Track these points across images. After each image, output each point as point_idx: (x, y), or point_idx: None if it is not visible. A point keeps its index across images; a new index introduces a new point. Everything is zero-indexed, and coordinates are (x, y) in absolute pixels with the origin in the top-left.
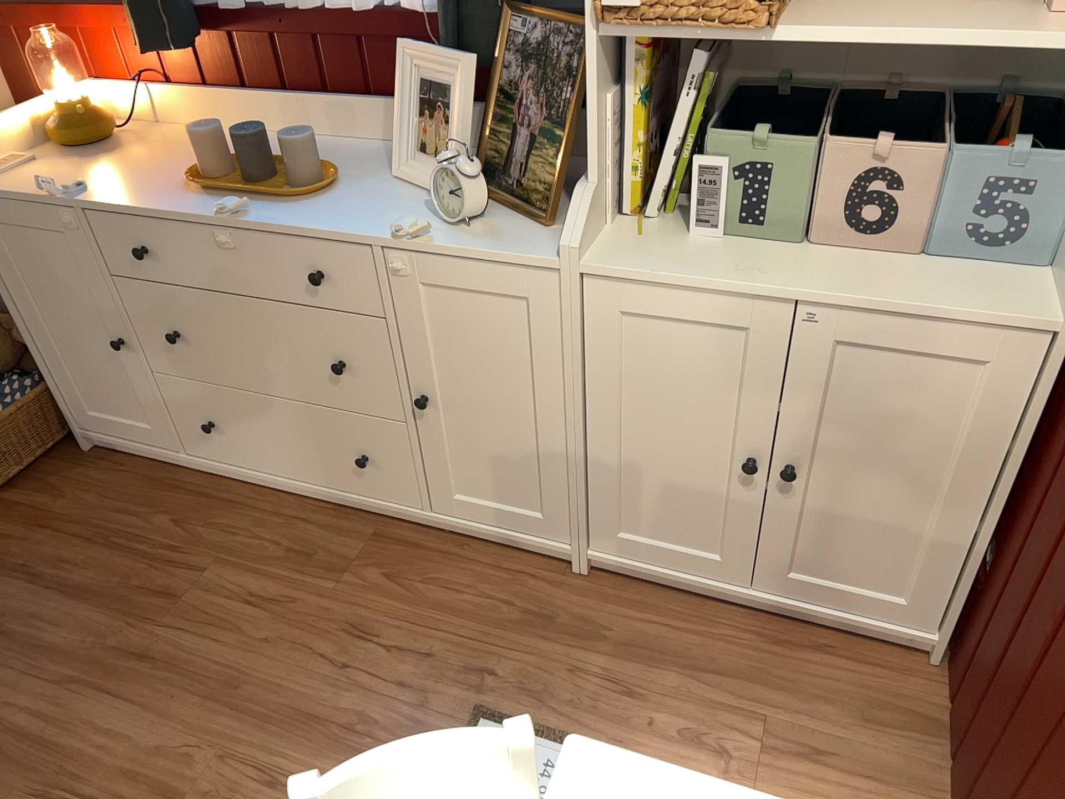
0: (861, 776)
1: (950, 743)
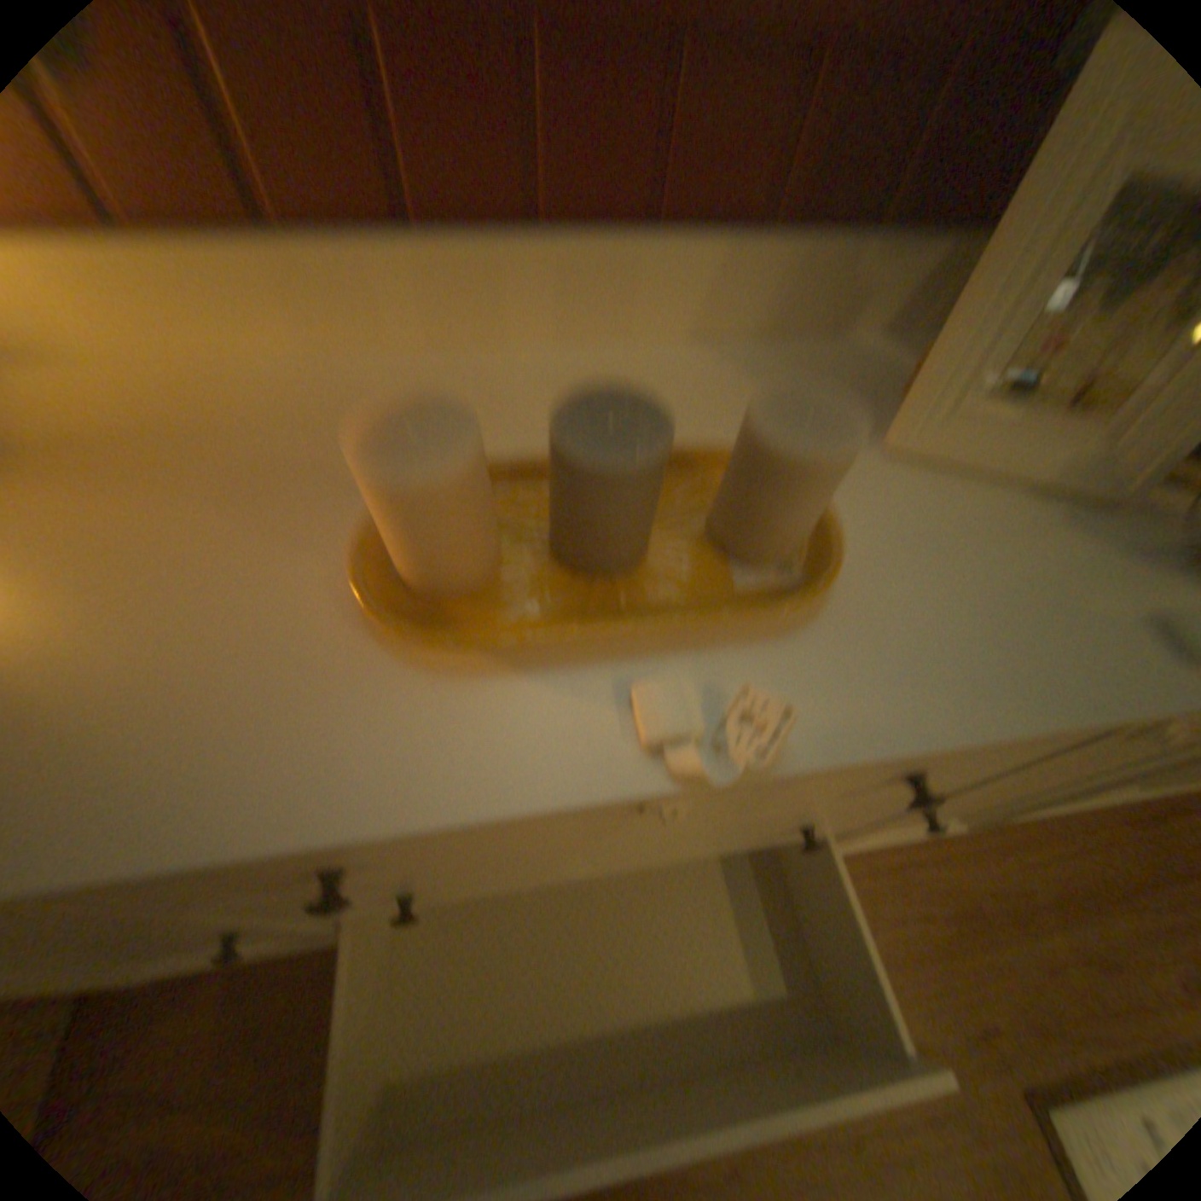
0: None
1: None
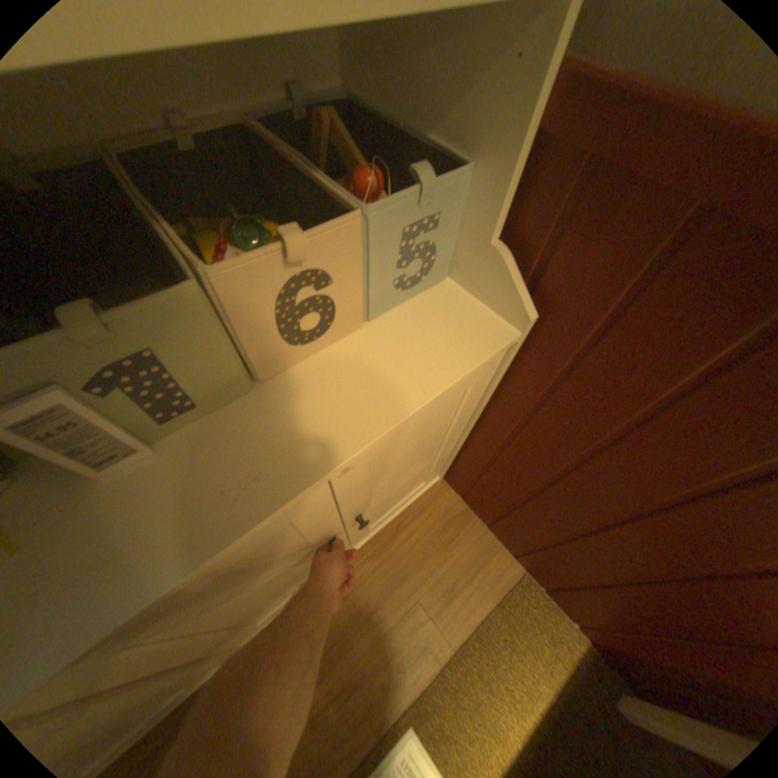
0: (472, 580)
1: (477, 518)
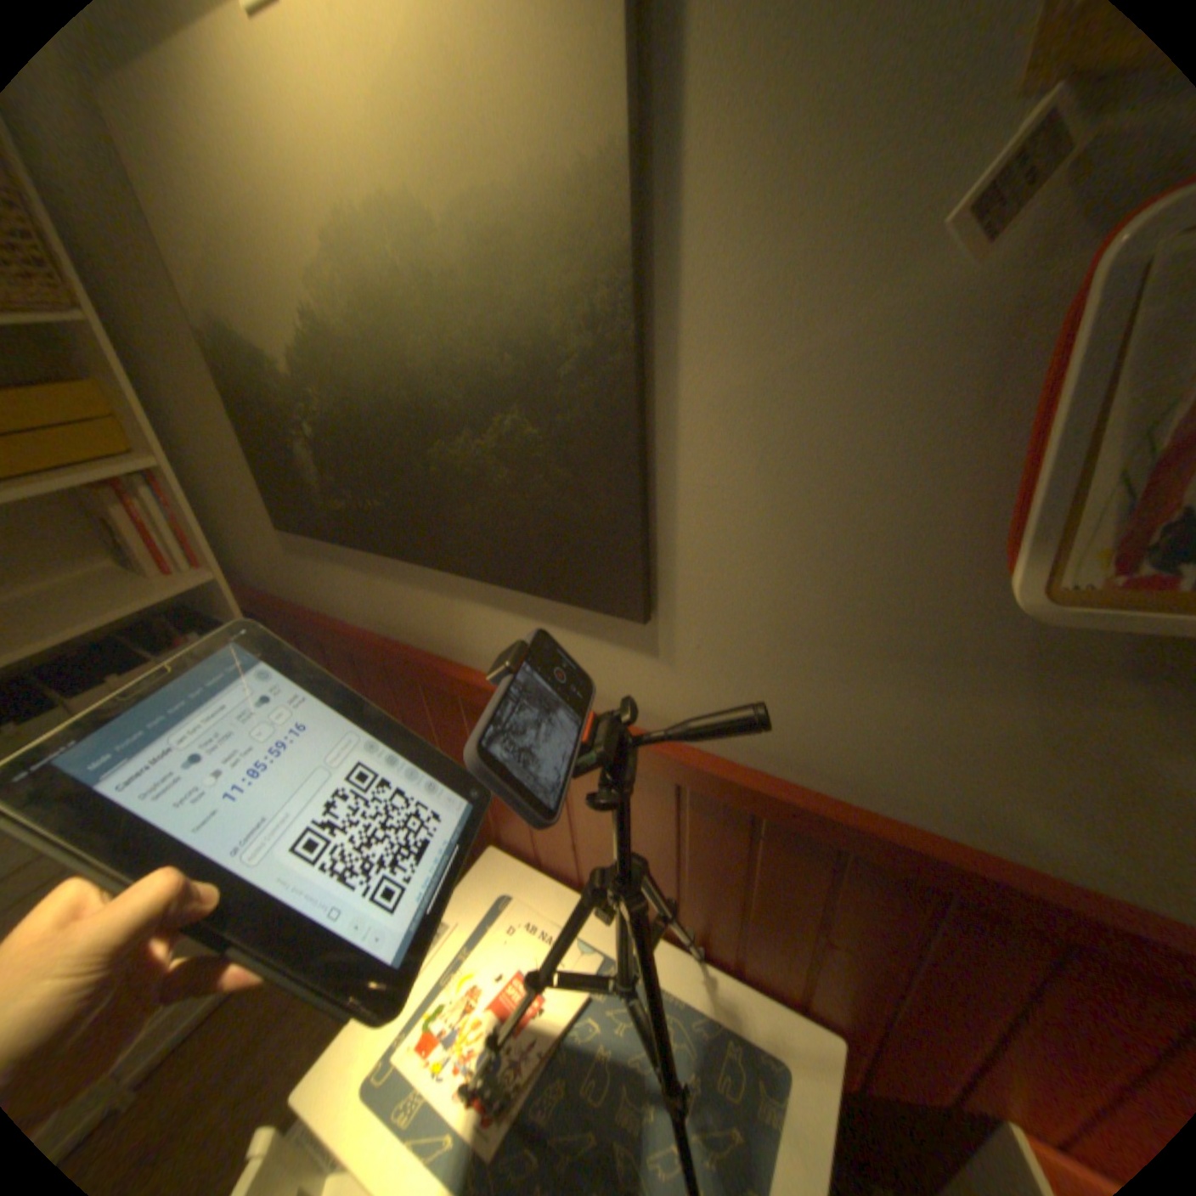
0: None
1: None
